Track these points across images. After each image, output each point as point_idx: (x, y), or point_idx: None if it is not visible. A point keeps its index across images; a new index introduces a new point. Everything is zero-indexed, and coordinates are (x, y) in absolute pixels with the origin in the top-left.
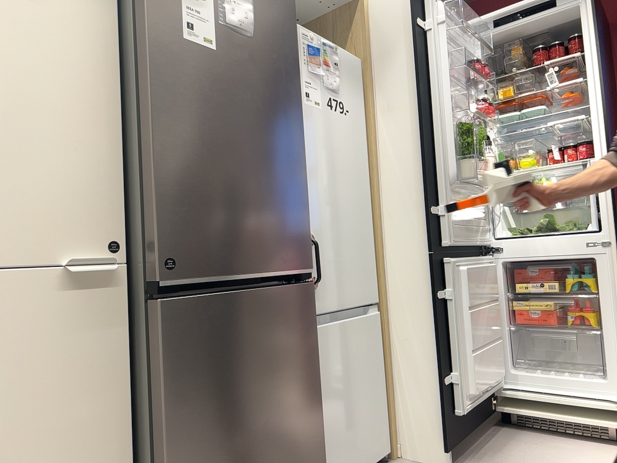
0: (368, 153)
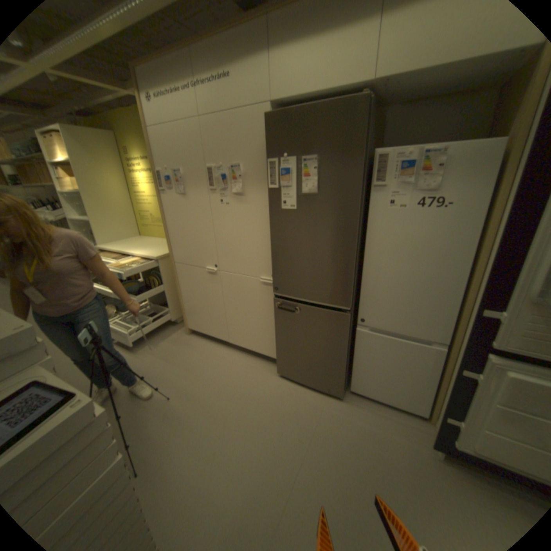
0: (486, 234)
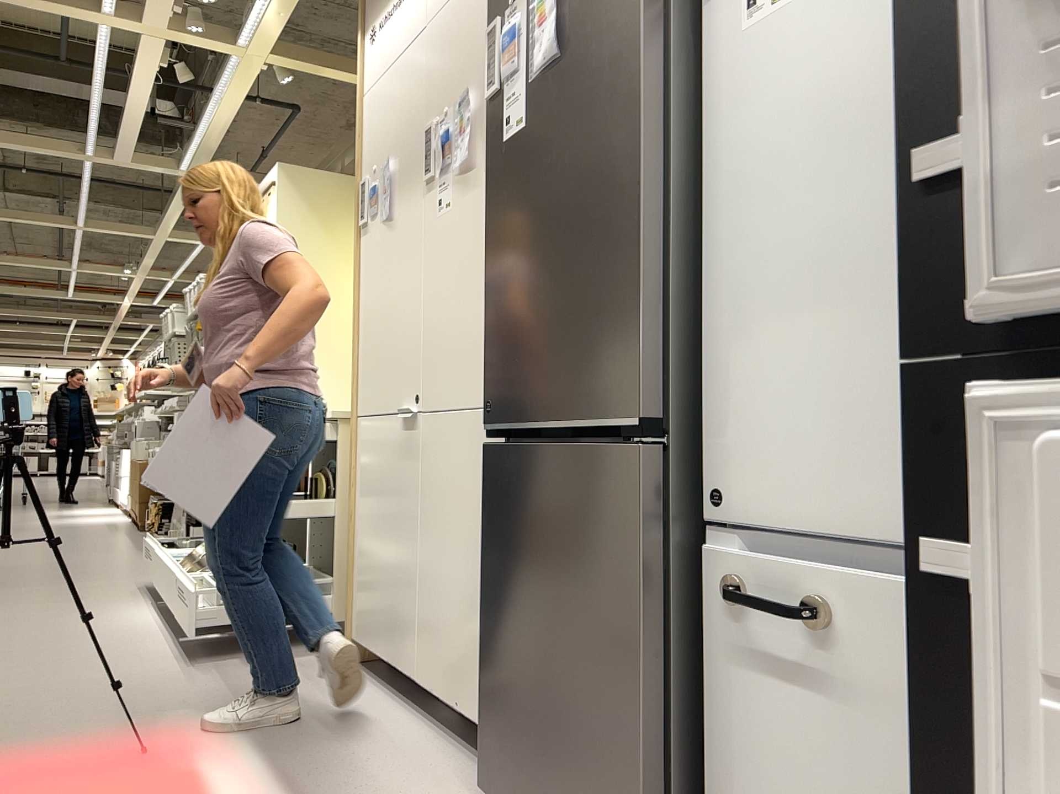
0: None
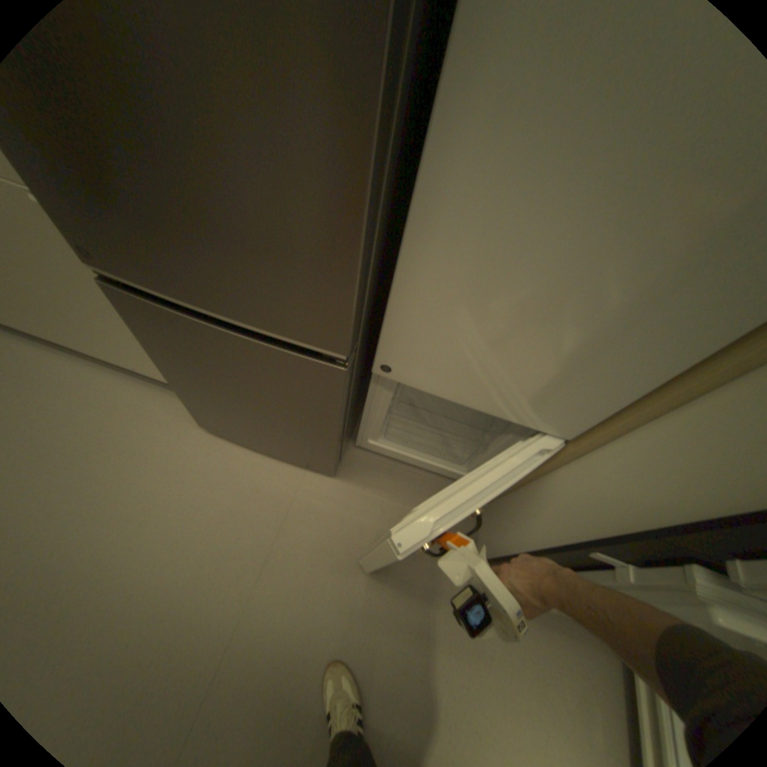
0: None
